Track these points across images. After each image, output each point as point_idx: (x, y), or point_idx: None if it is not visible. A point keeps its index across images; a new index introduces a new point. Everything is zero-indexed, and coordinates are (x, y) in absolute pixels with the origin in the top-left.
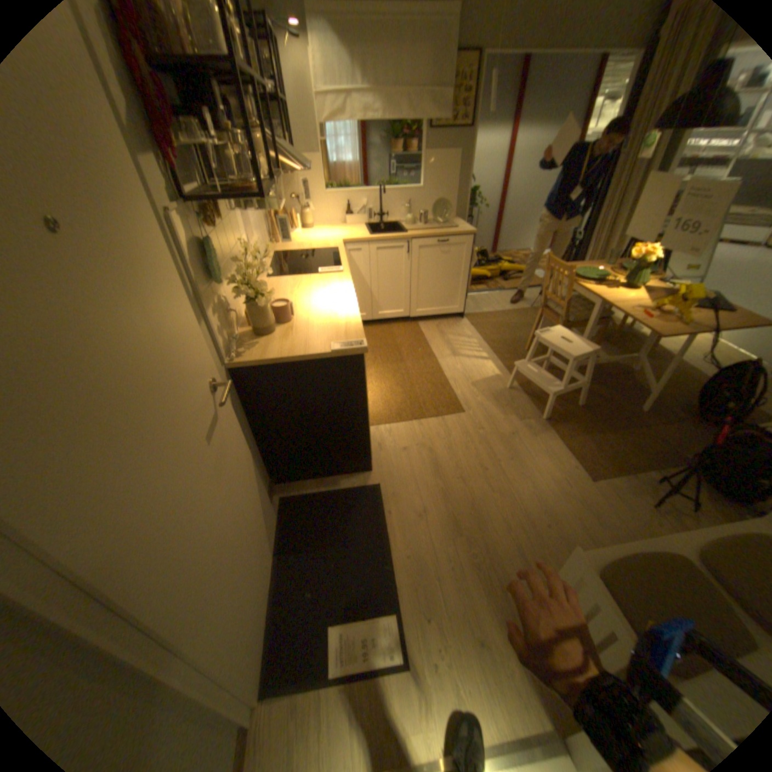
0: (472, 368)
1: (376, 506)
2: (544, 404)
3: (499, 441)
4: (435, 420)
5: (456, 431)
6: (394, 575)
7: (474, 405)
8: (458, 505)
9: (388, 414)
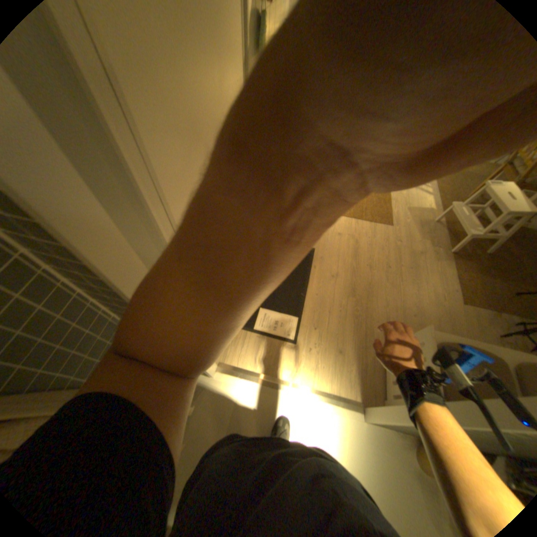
0: (415, 197)
1: (308, 260)
2: (459, 242)
3: (409, 254)
4: (369, 224)
5: (381, 237)
6: (305, 300)
7: (403, 224)
8: (360, 281)
9: None
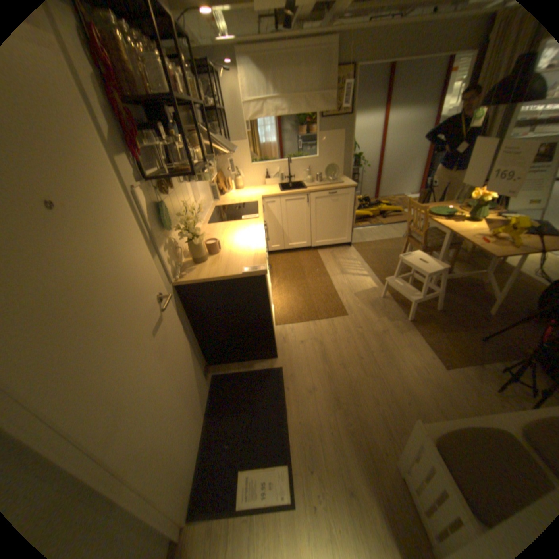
0: (355, 282)
1: (279, 384)
2: (410, 310)
3: (373, 337)
4: (326, 322)
5: (341, 330)
6: (288, 436)
7: (356, 310)
8: (340, 385)
9: (292, 317)
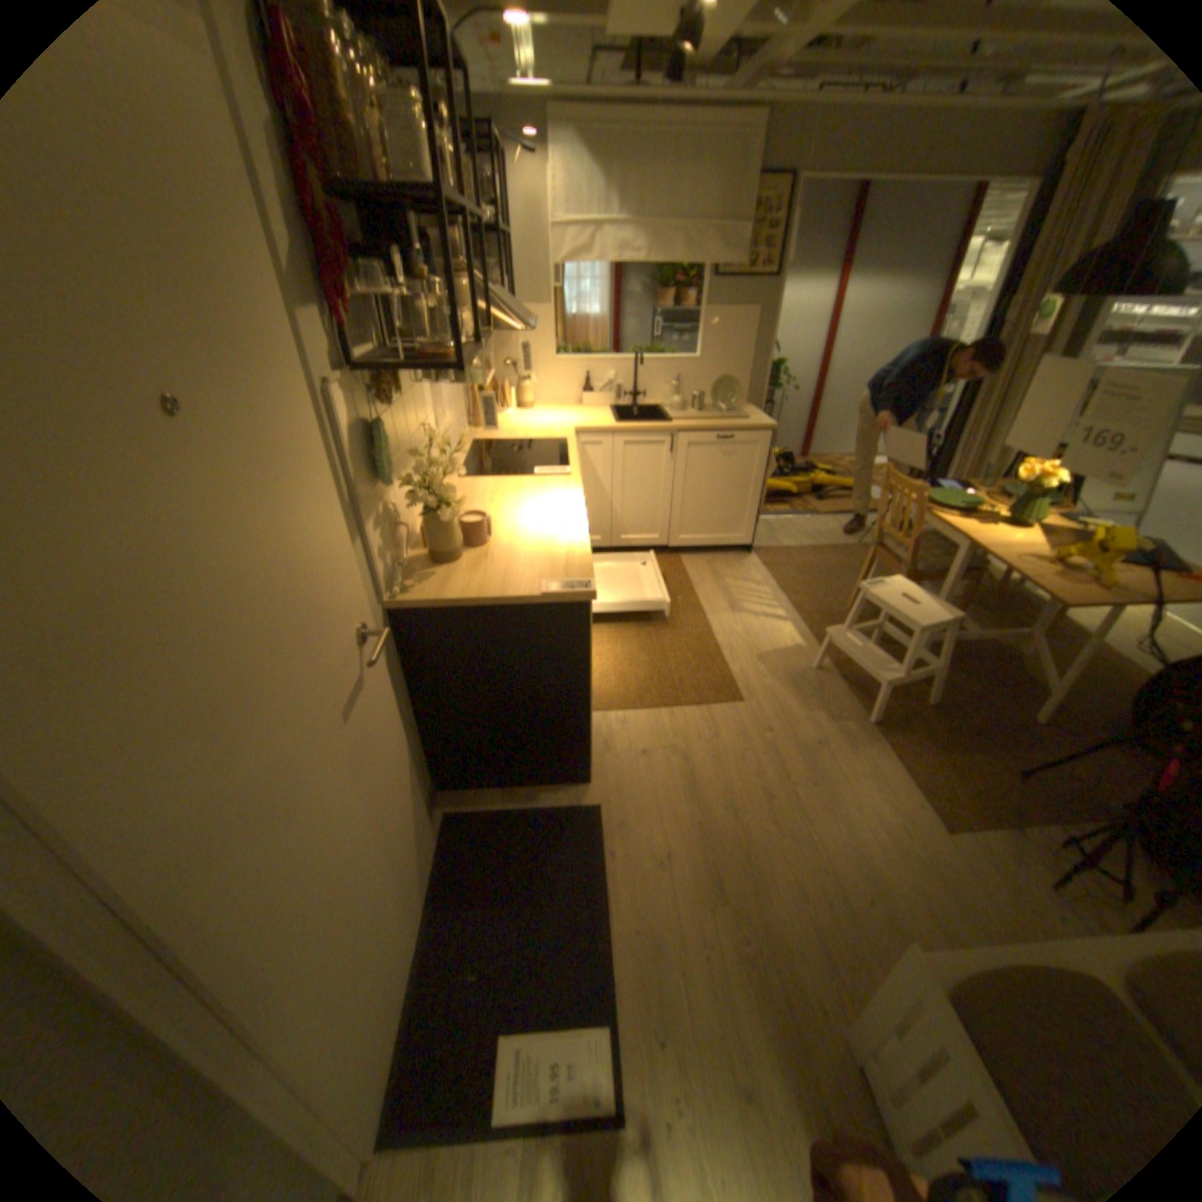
0: (760, 632)
1: (593, 841)
2: (874, 699)
3: (797, 753)
4: (696, 711)
5: (729, 731)
6: (612, 960)
7: (760, 691)
8: (724, 853)
9: (623, 695)
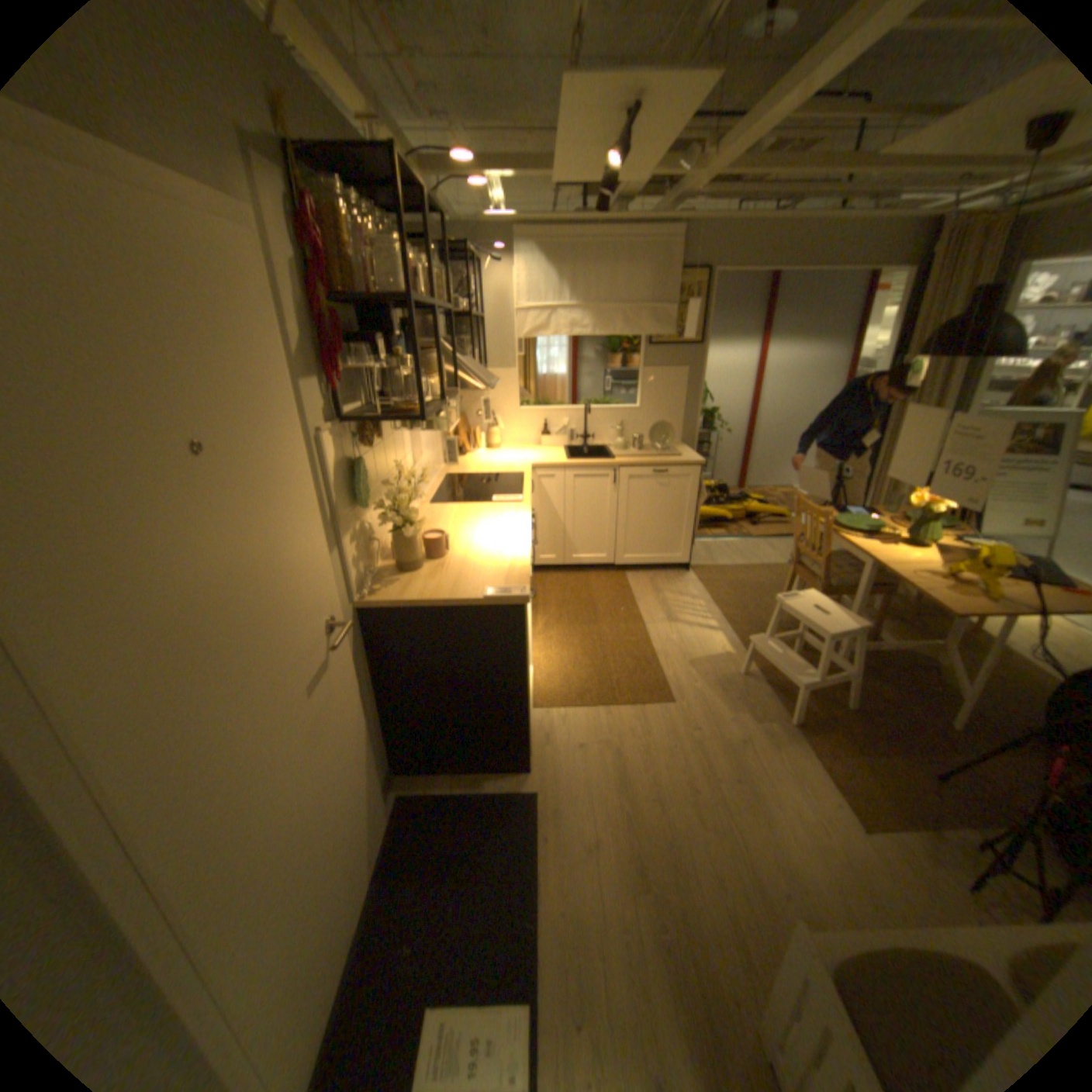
0: (693, 640)
1: (528, 827)
2: (797, 703)
3: (723, 751)
4: (631, 710)
5: (660, 730)
6: (537, 941)
7: (691, 694)
8: (649, 843)
9: (566, 694)
